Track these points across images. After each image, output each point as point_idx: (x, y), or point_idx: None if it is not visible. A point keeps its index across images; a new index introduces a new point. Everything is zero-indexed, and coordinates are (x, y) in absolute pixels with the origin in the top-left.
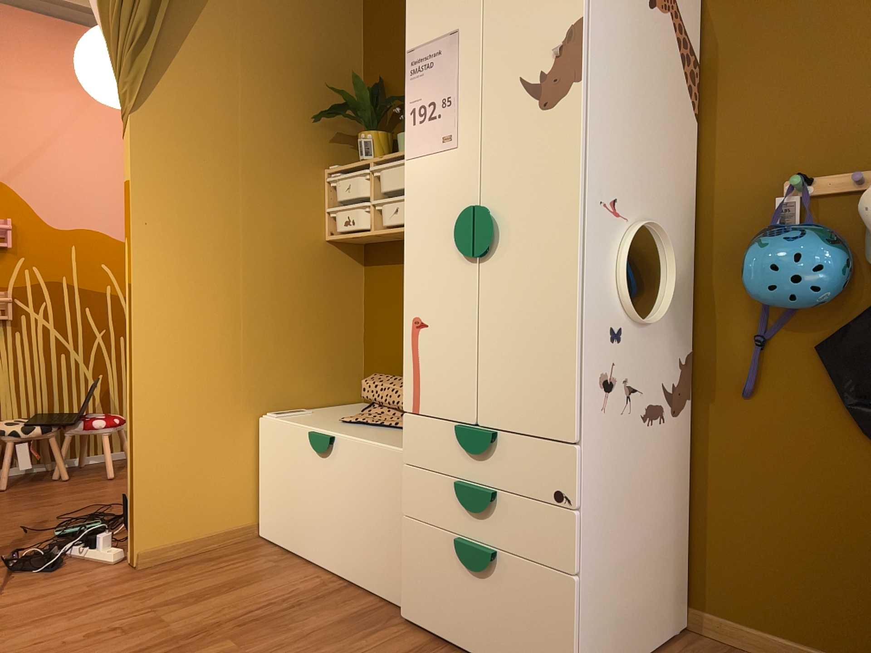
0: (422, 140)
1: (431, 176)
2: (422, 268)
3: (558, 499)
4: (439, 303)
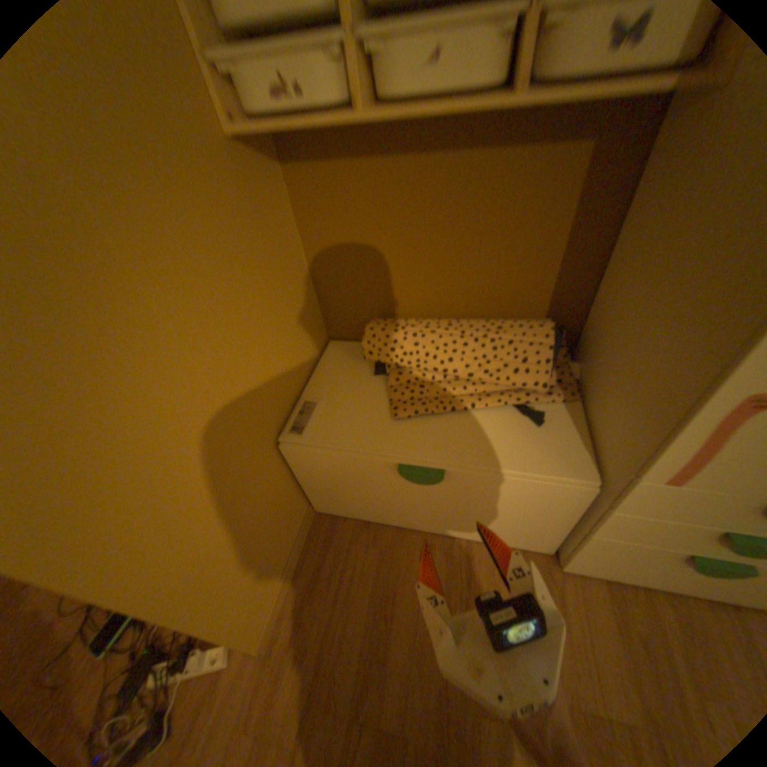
0: None
1: None
2: None
3: None
4: None
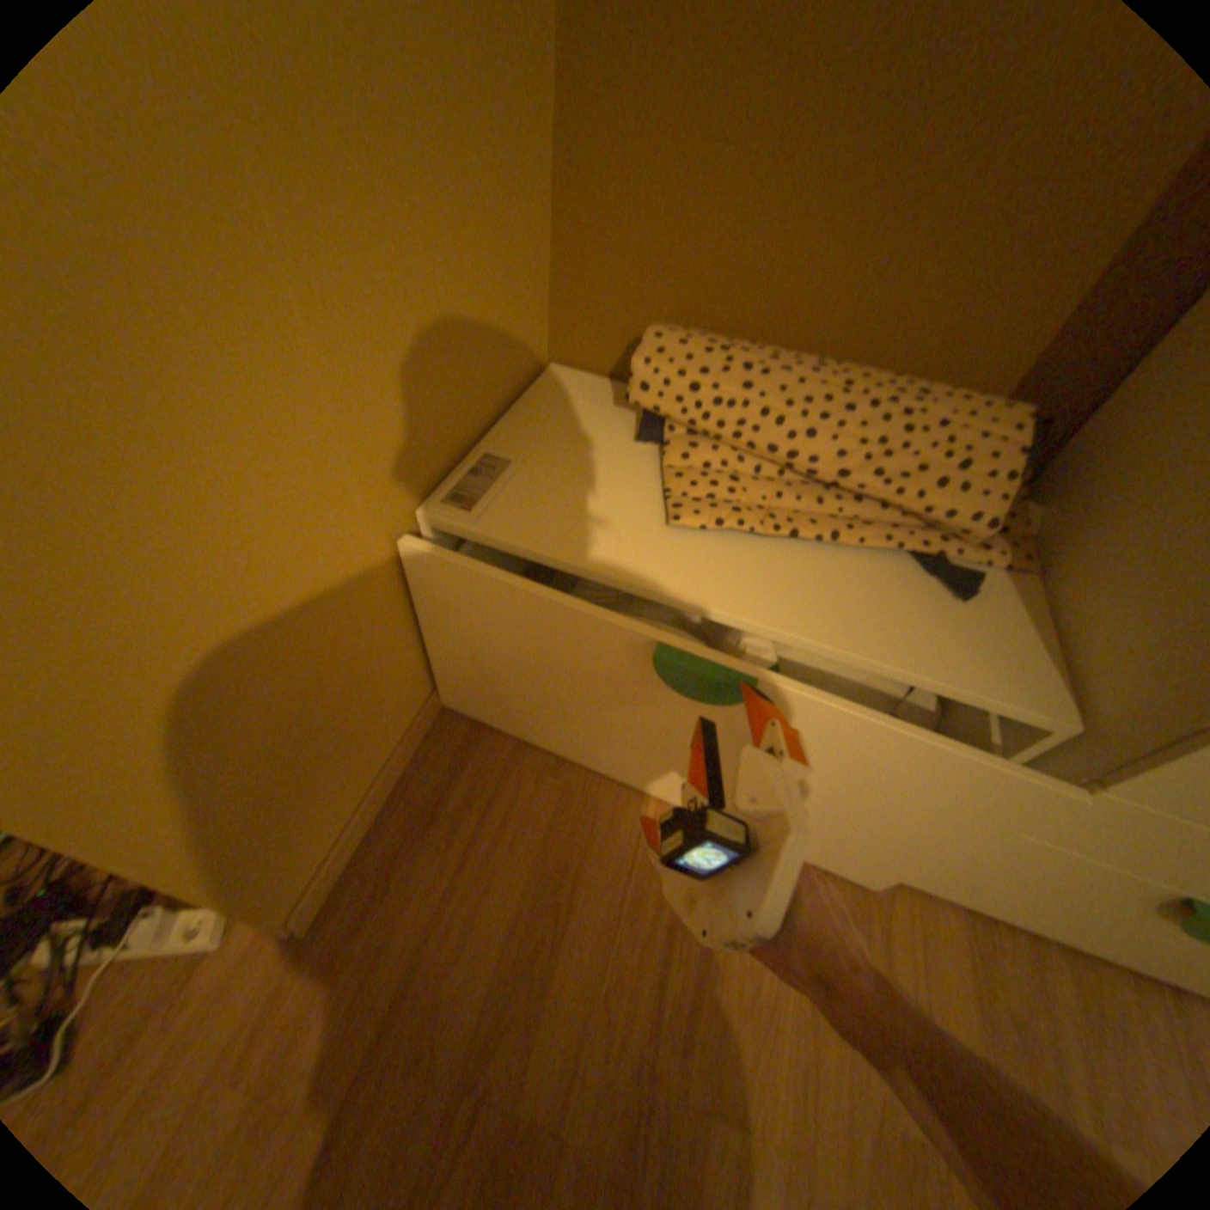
0: None
1: None
2: None
3: None
4: None
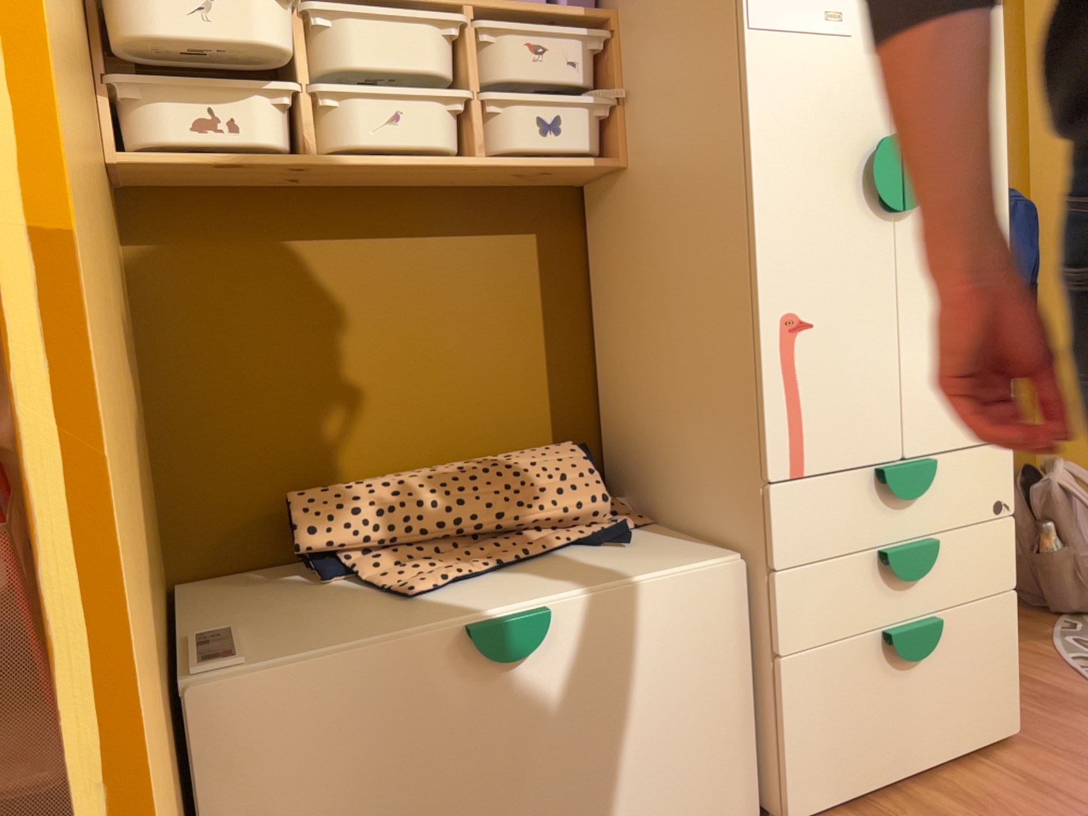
0: (785, 5)
1: (804, 73)
2: (797, 230)
3: (997, 508)
4: (834, 287)
